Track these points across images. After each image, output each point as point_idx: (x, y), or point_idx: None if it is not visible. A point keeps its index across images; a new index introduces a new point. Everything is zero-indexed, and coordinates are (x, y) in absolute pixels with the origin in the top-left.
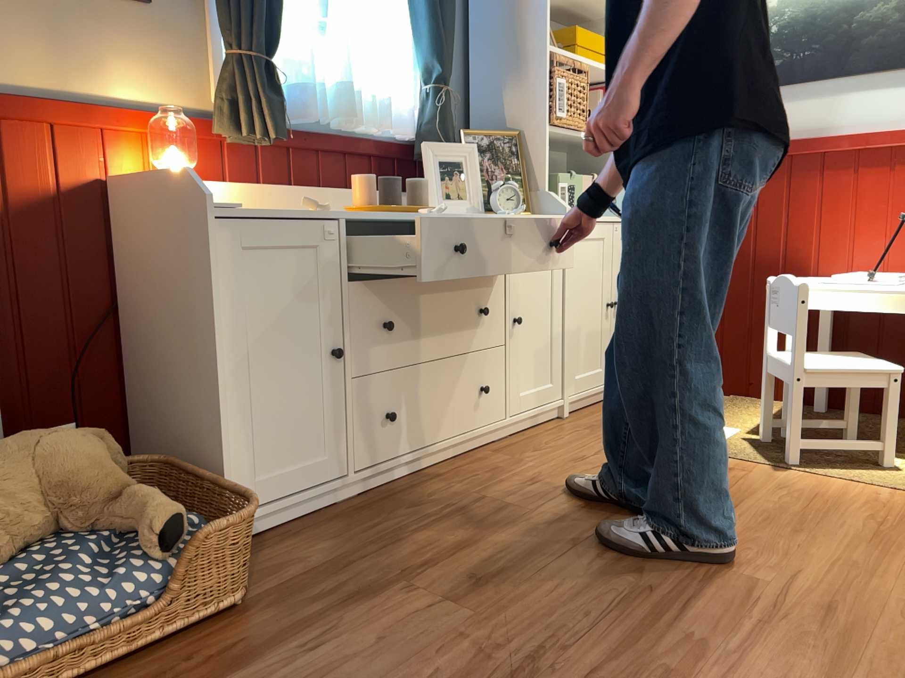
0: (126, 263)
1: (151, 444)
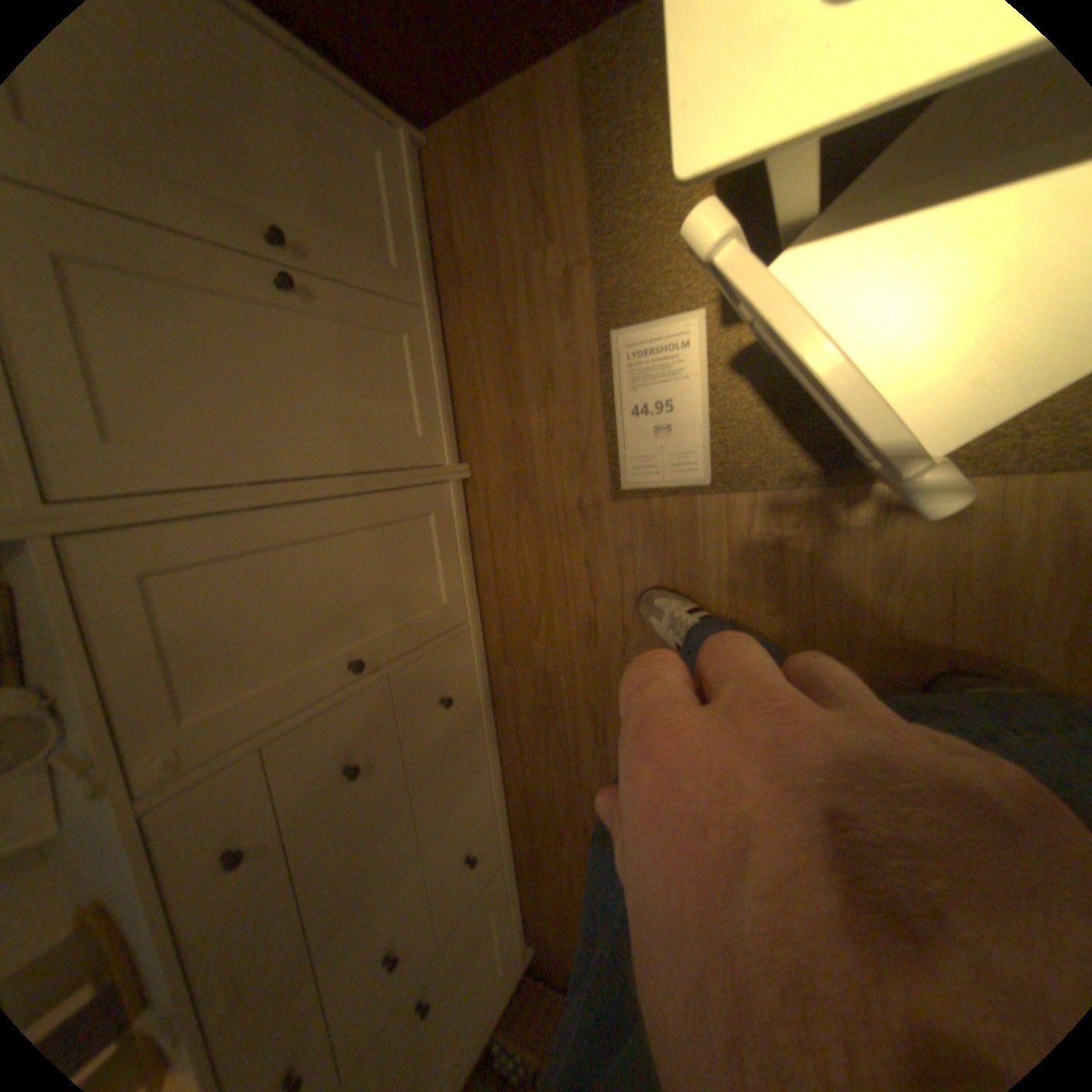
0: None
1: None
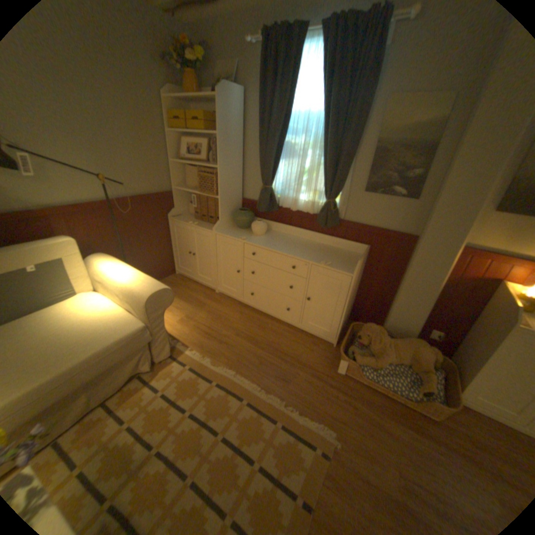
0: (490, 308)
1: (461, 356)
